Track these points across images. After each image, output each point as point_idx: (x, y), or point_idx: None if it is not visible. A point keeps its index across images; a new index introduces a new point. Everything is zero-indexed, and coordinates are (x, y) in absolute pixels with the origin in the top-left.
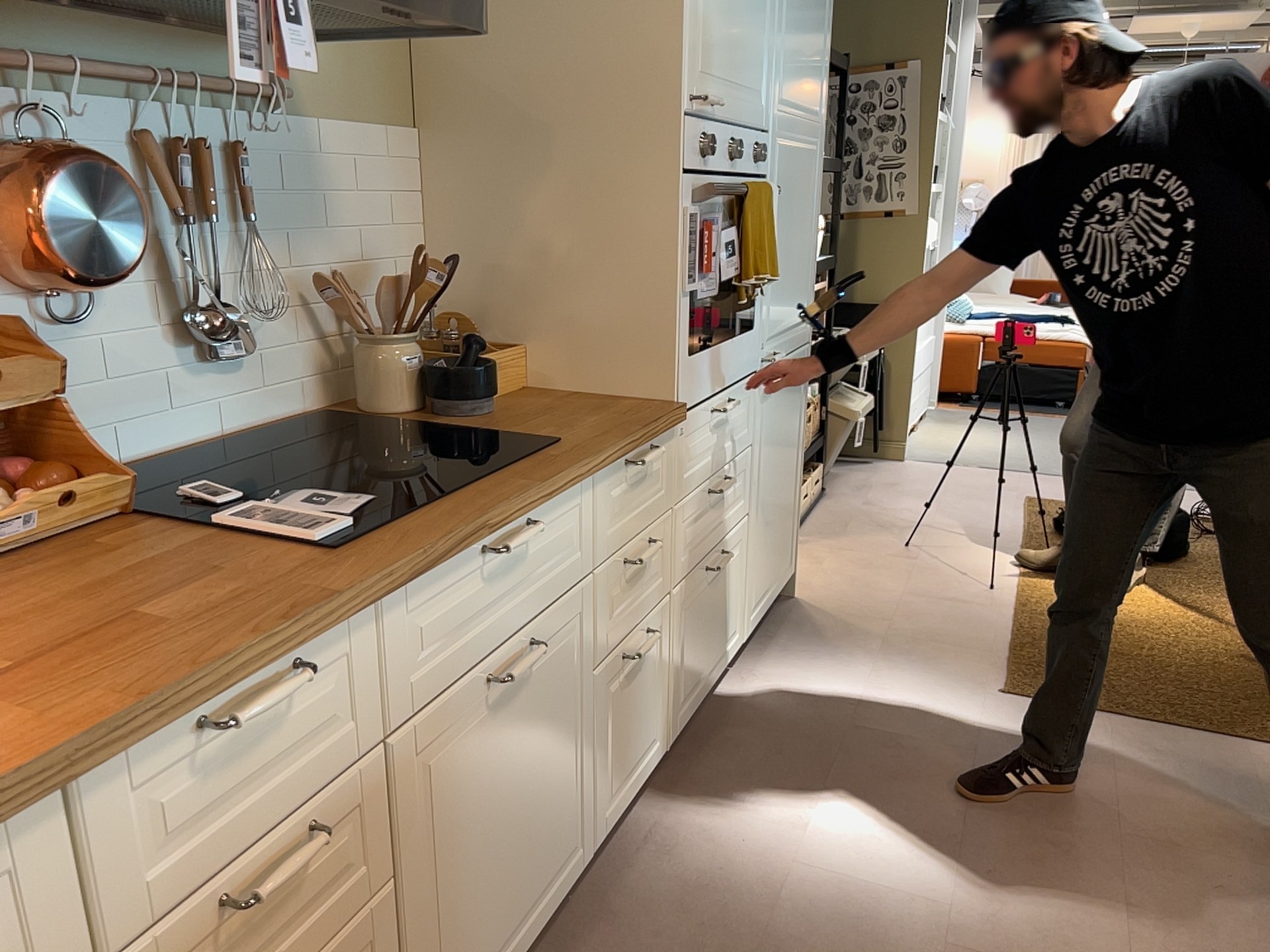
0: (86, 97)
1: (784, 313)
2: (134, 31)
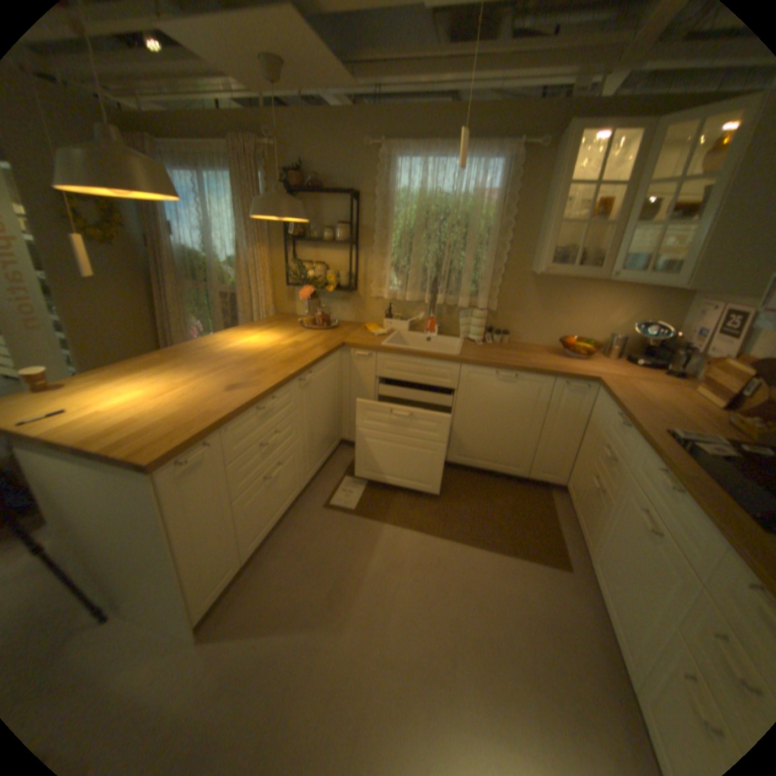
0: None
1: None
2: None
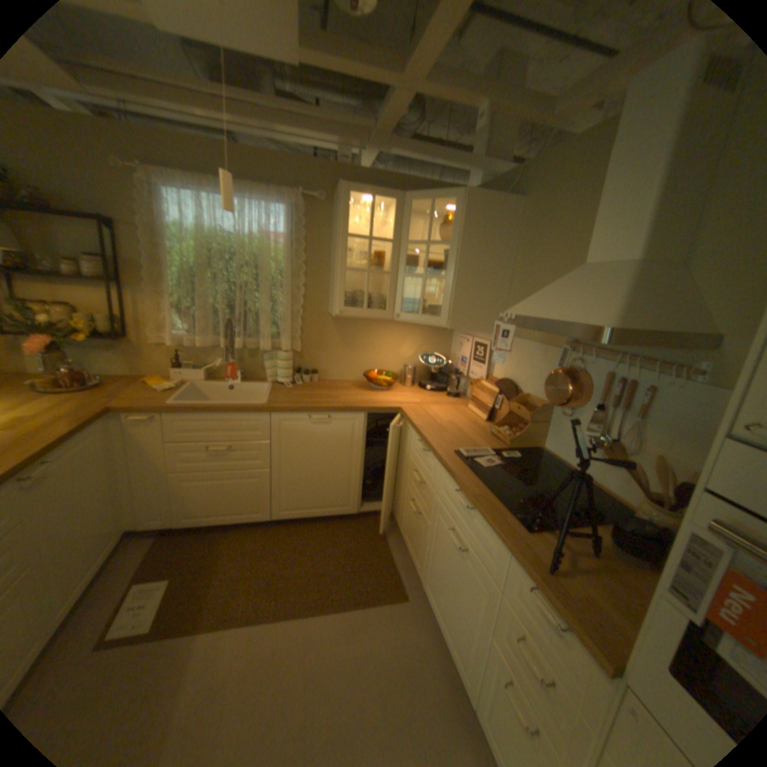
0: (602, 360)
1: None
2: None
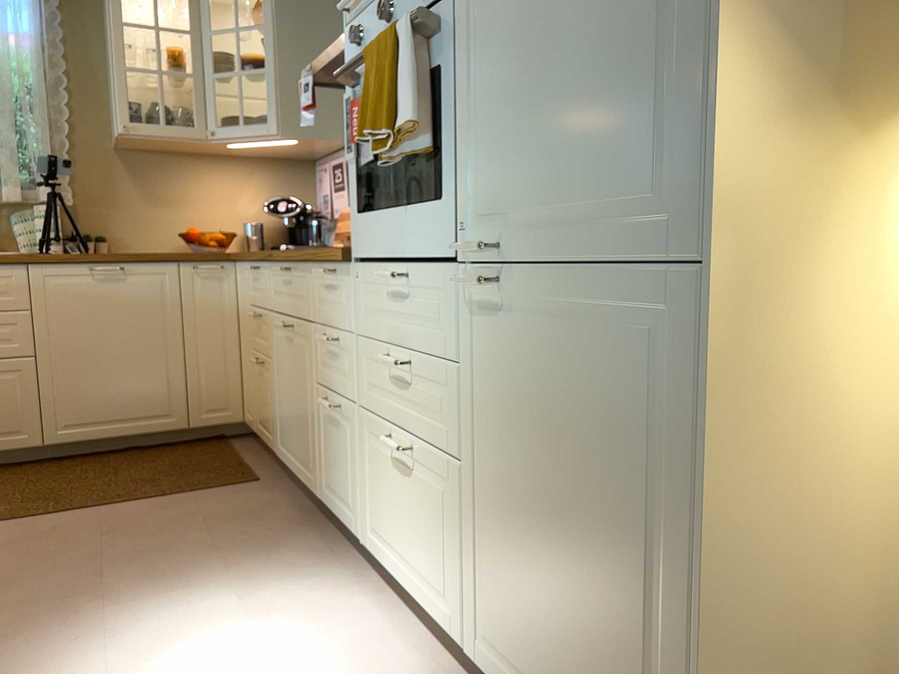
0: None
1: (536, 179)
2: None
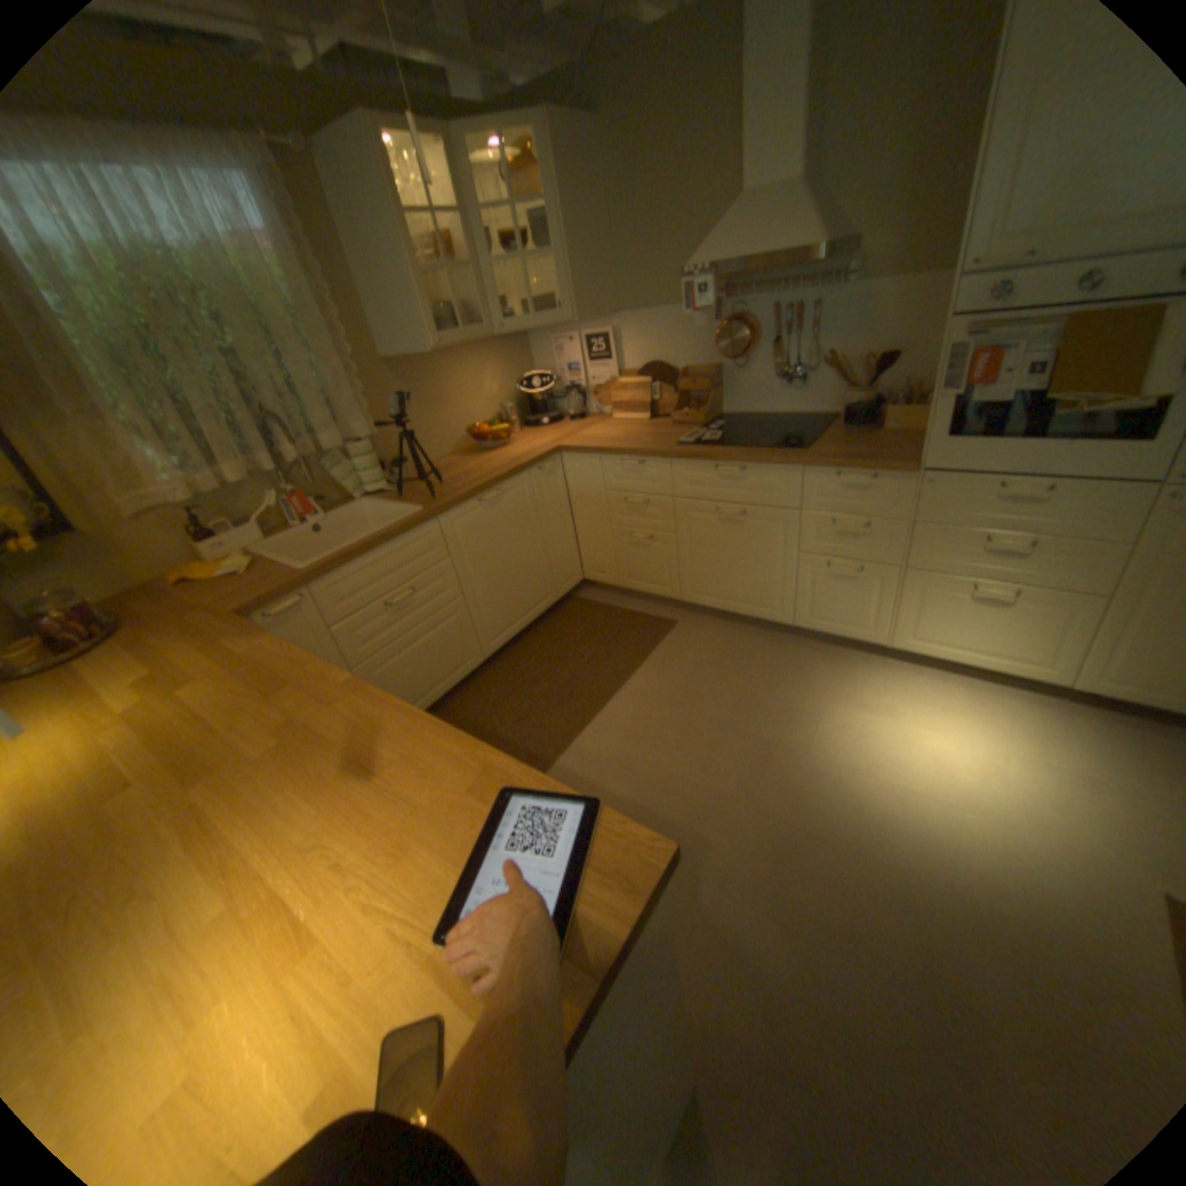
0: (759, 294)
1: None
2: (783, 265)
